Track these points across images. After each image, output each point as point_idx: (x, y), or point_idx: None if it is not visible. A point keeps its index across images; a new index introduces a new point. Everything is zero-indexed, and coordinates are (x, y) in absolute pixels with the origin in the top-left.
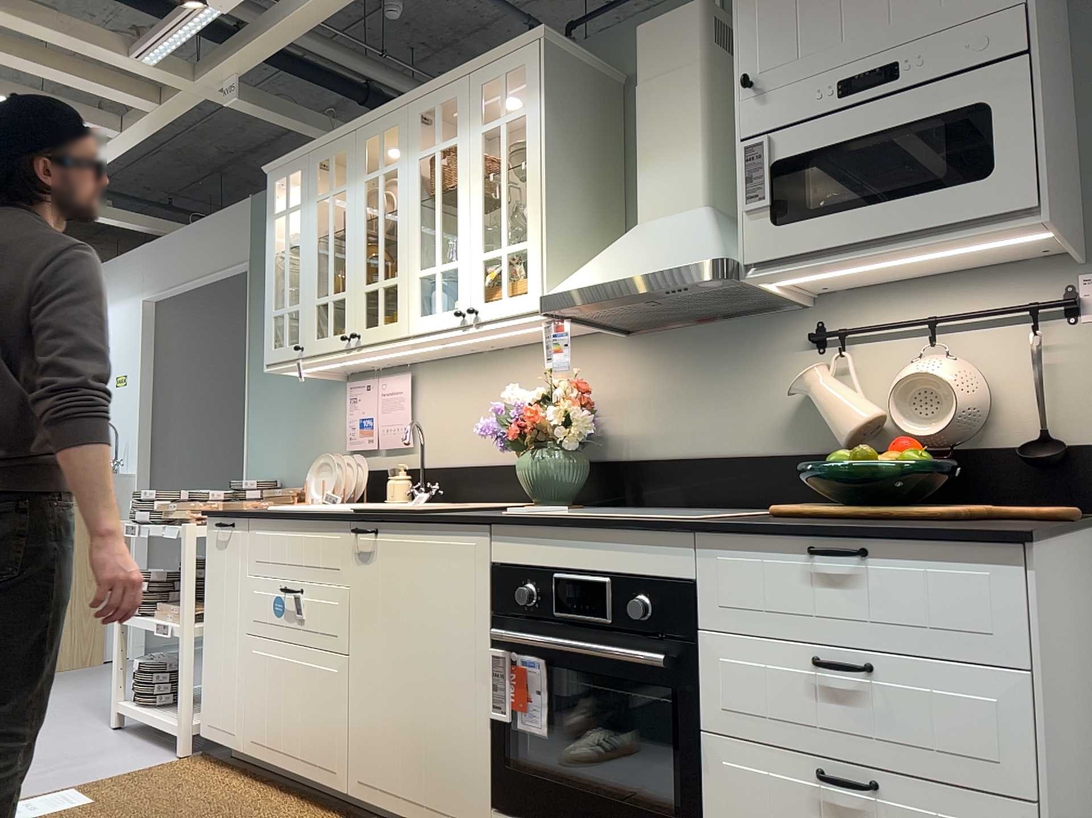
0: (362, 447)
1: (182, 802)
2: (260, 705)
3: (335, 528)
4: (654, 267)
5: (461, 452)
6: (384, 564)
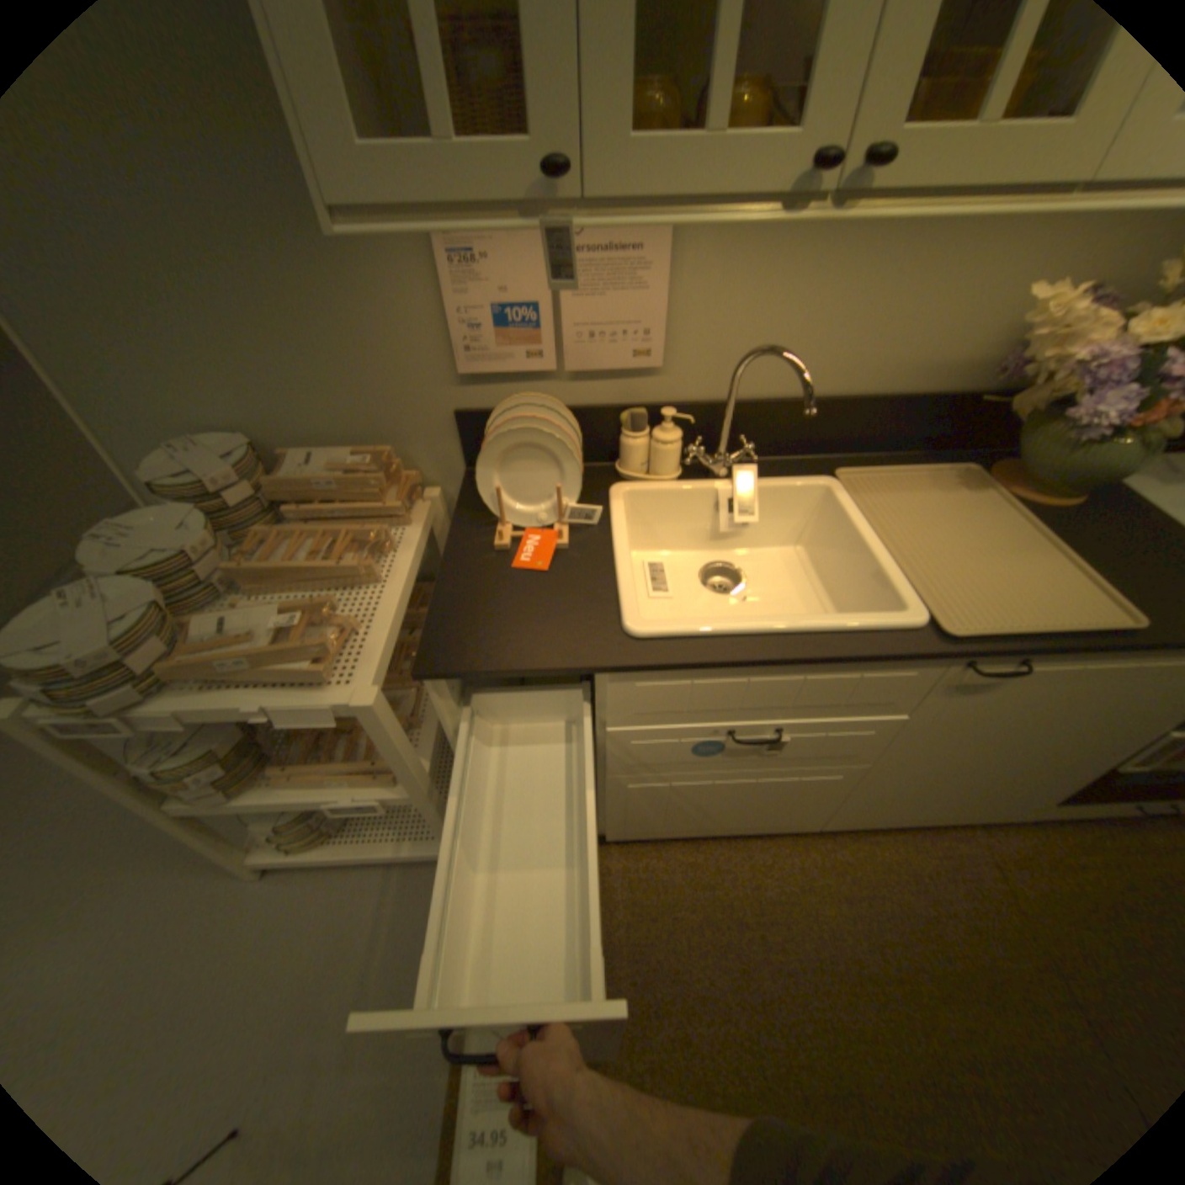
0: (509, 367)
1: (625, 944)
2: (648, 816)
3: (915, 665)
4: None
5: (781, 375)
6: (1025, 693)
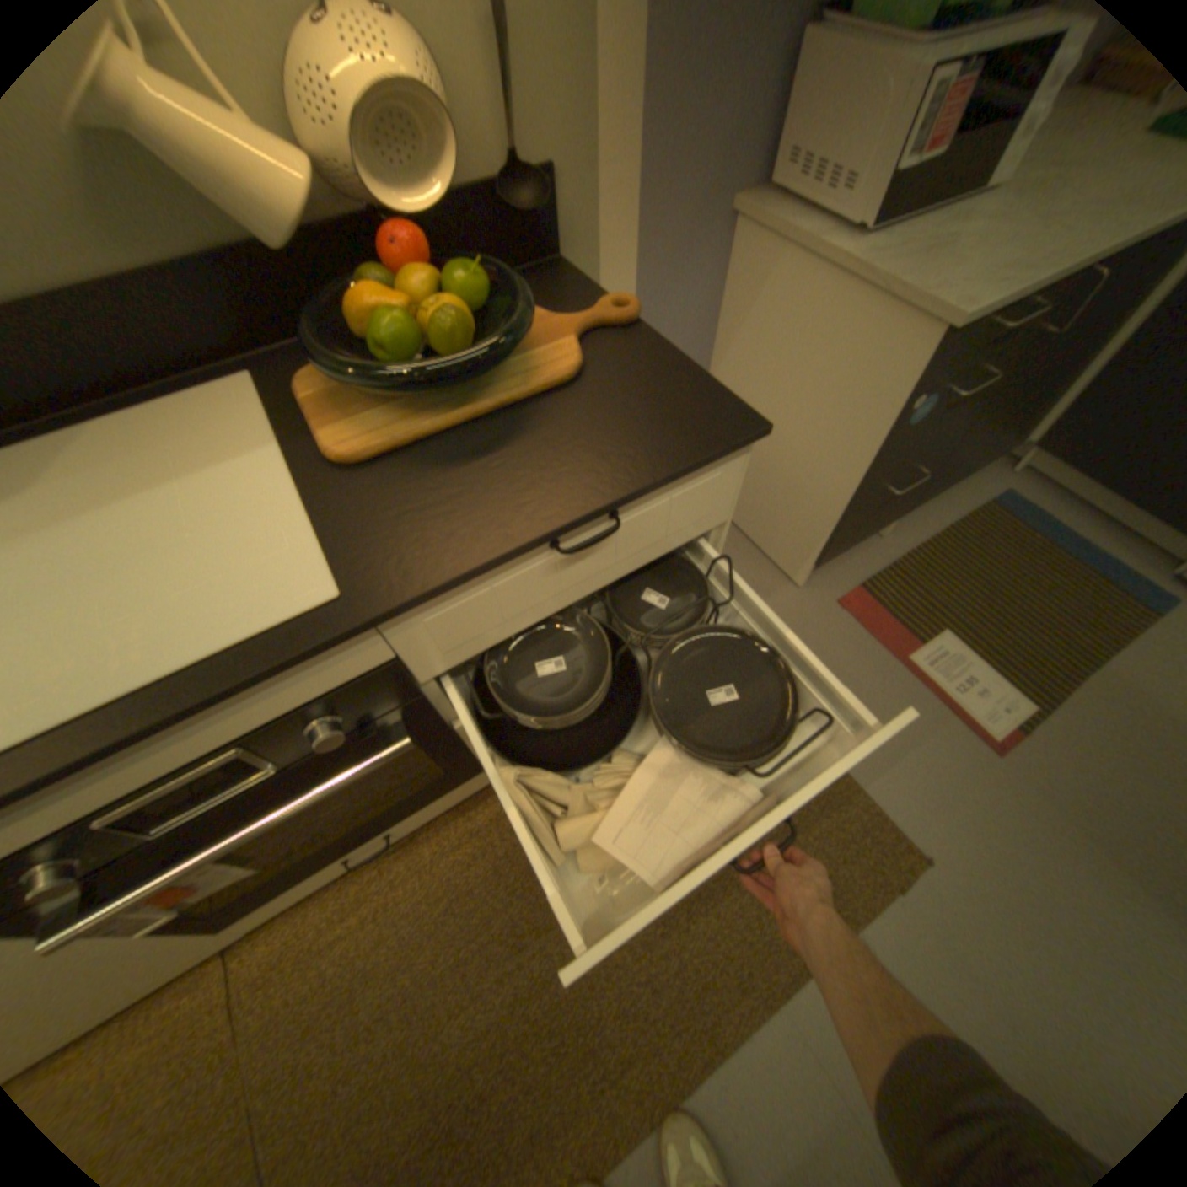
0: None
1: None
2: None
3: None
4: None
5: None
6: None
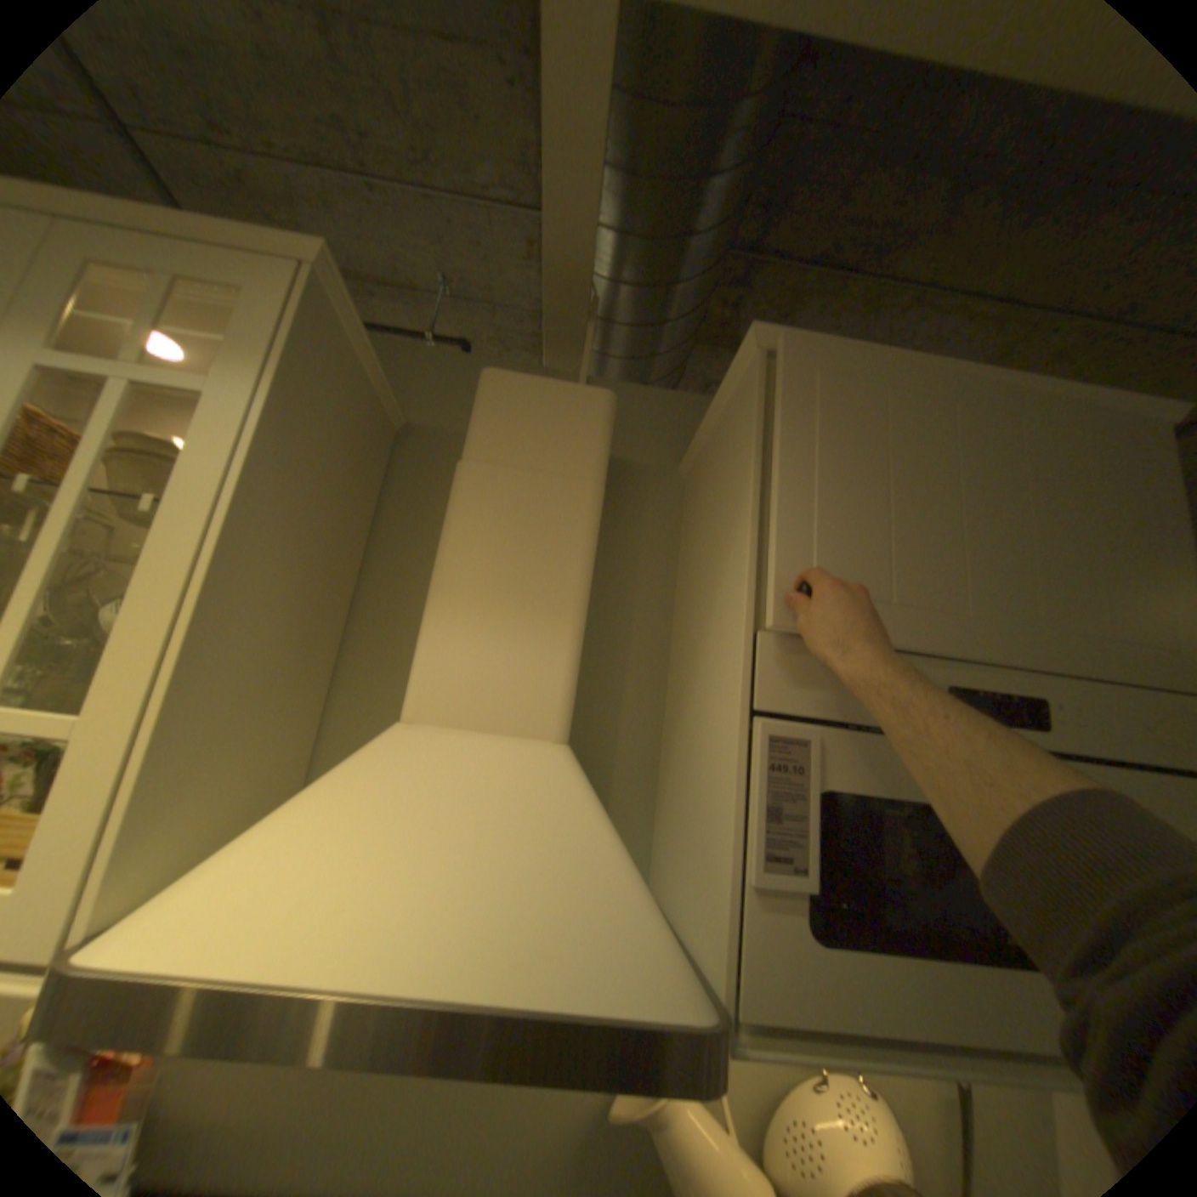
0: None
1: None
2: None
3: None
4: (512, 976)
5: None
6: None
